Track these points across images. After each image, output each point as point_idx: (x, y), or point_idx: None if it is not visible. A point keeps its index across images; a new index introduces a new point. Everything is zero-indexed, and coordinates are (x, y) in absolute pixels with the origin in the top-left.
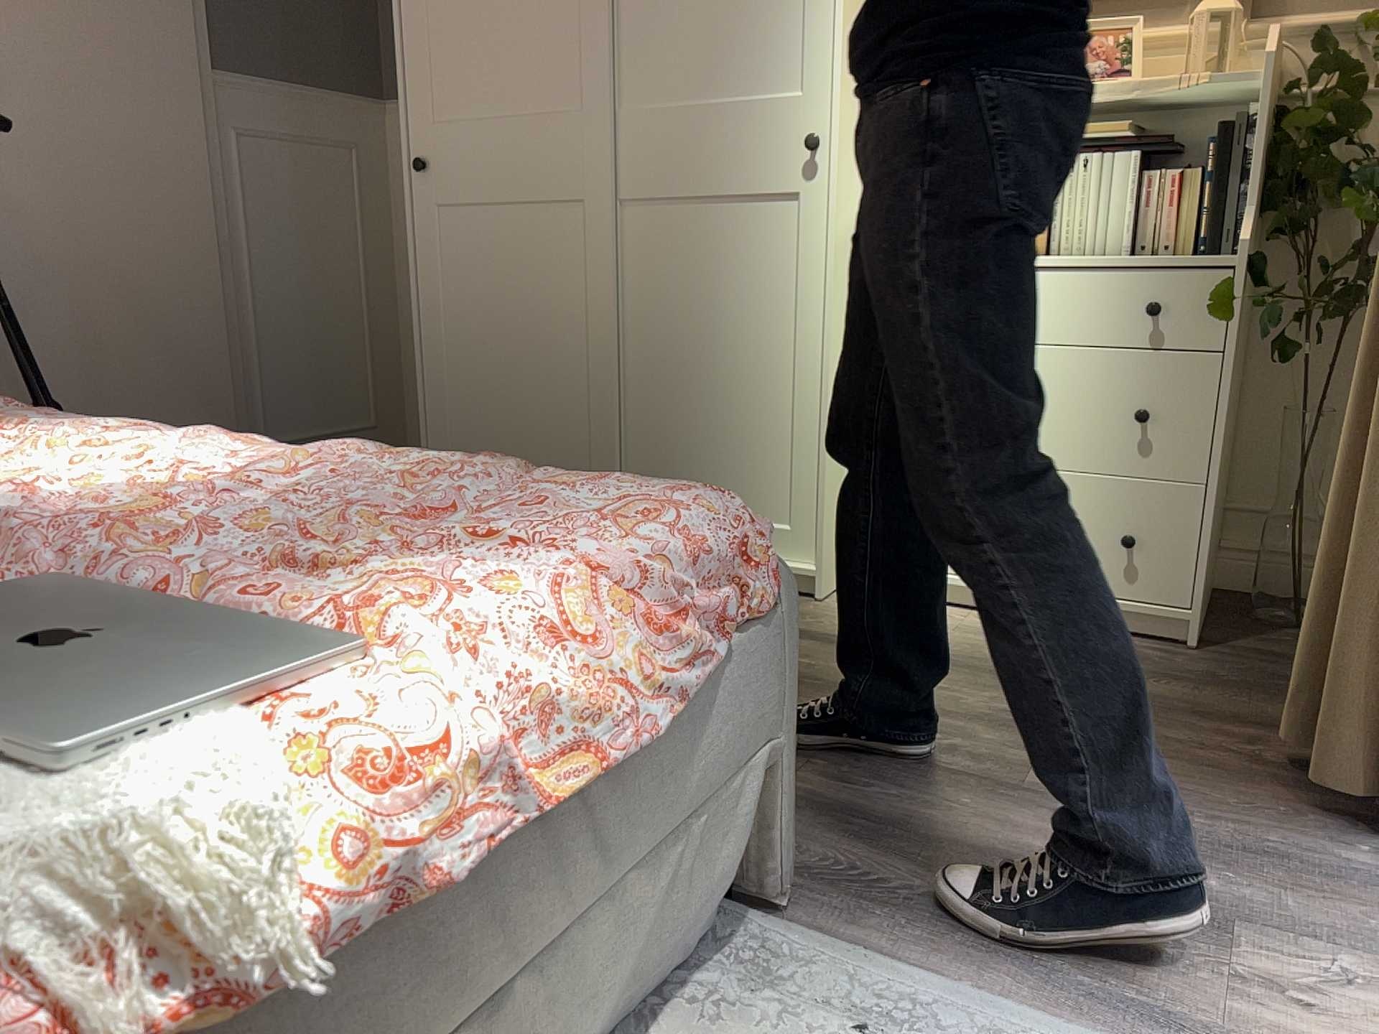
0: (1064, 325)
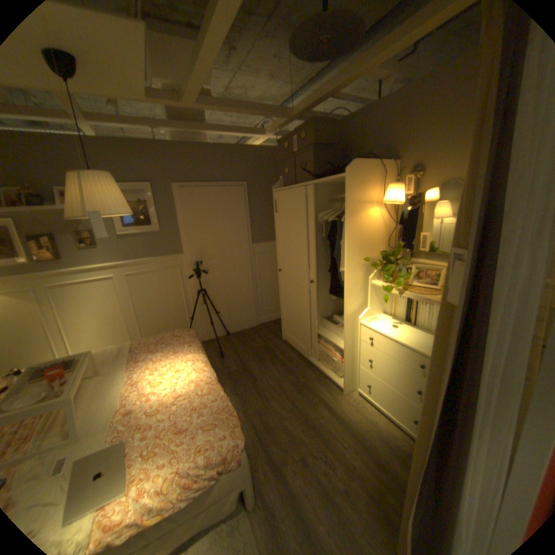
0: (401, 359)
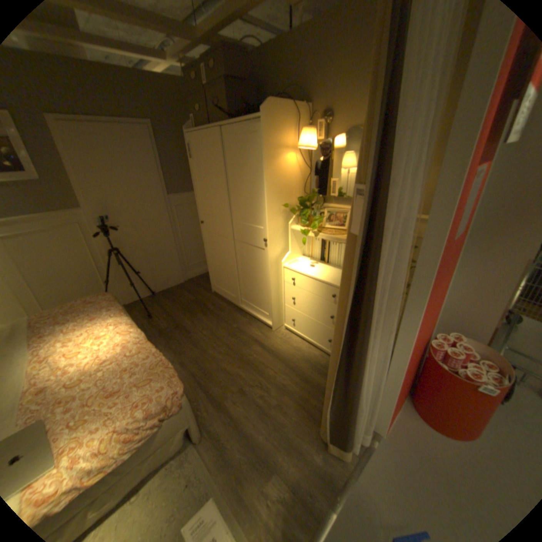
0: (317, 292)
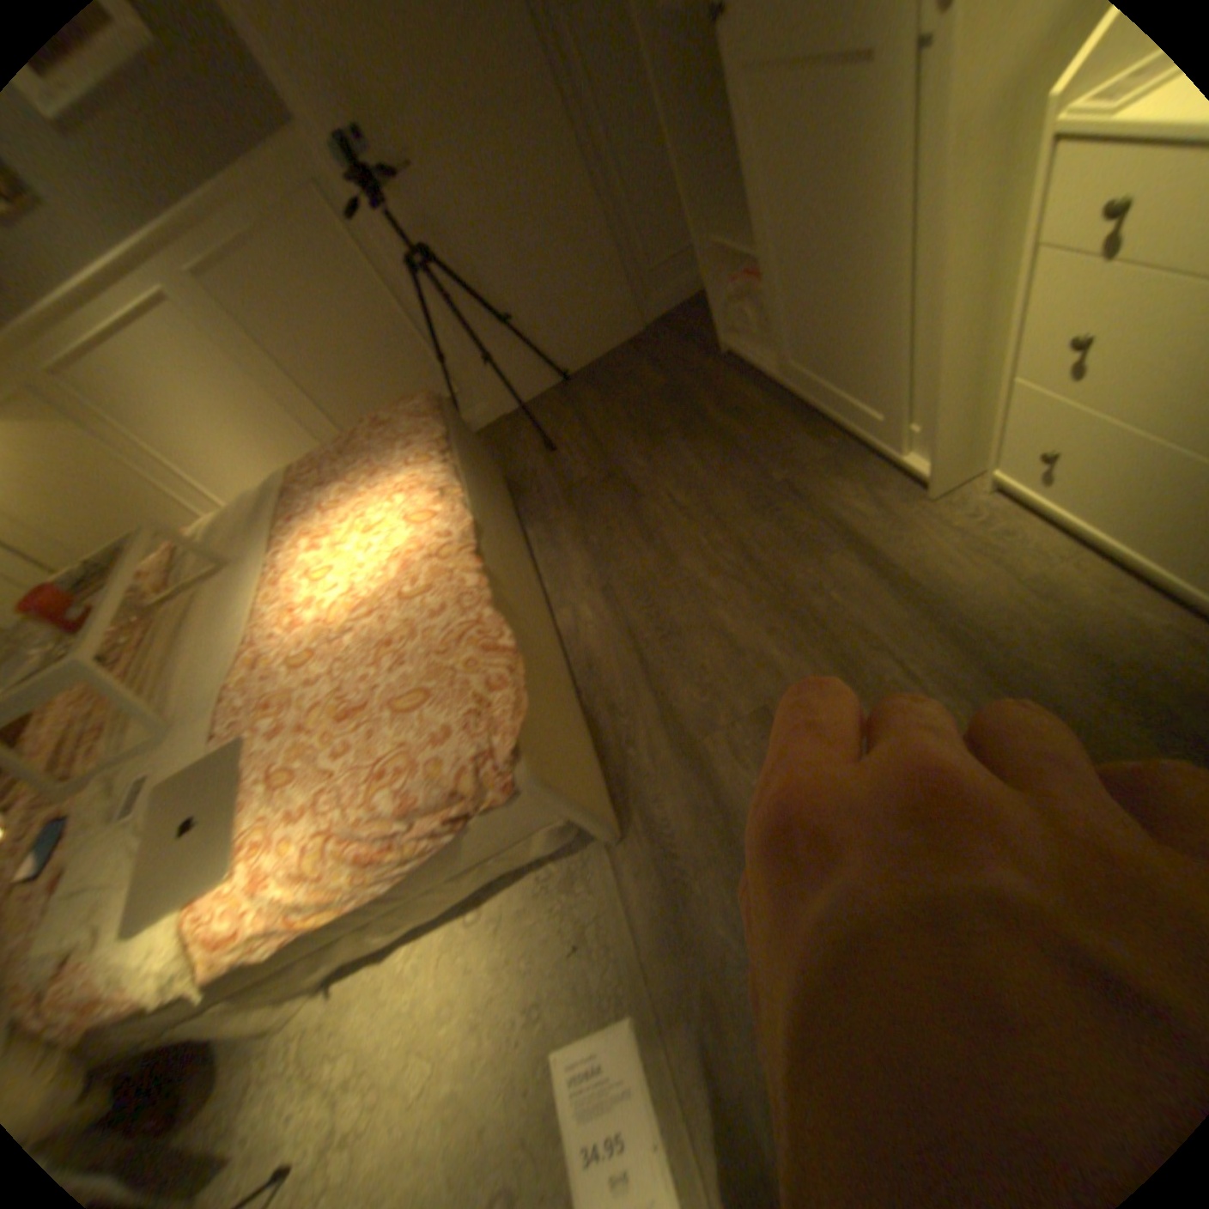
0: None
